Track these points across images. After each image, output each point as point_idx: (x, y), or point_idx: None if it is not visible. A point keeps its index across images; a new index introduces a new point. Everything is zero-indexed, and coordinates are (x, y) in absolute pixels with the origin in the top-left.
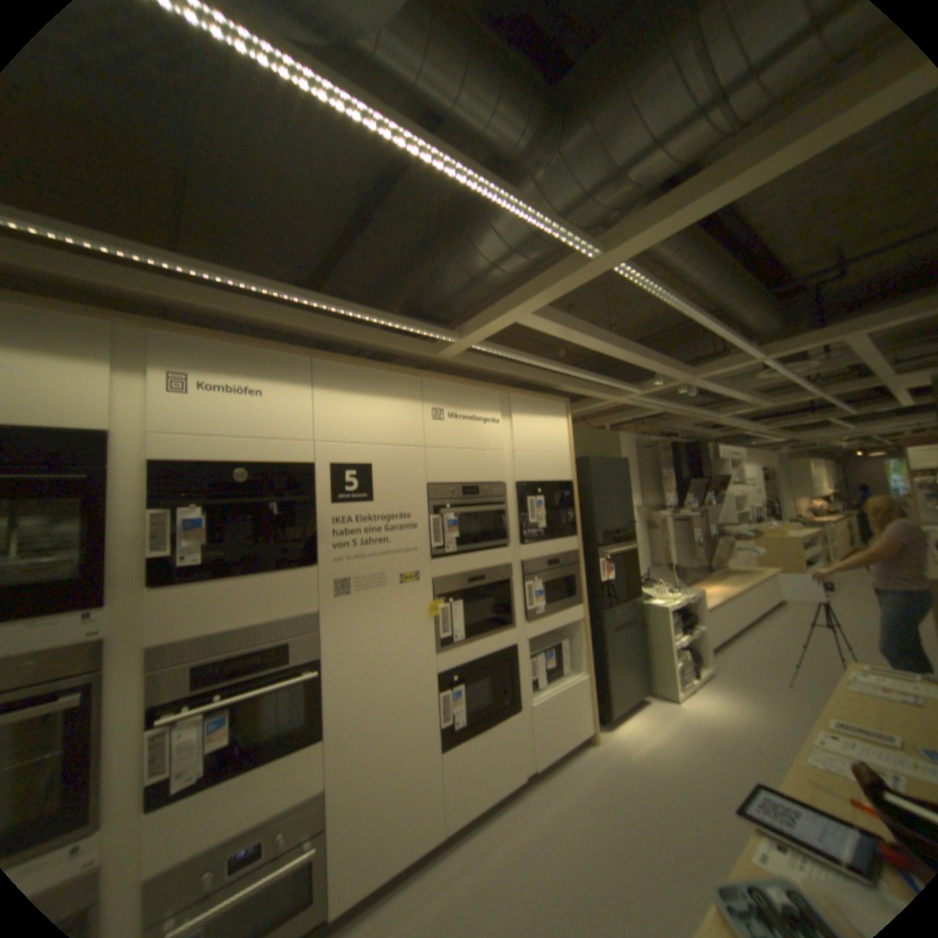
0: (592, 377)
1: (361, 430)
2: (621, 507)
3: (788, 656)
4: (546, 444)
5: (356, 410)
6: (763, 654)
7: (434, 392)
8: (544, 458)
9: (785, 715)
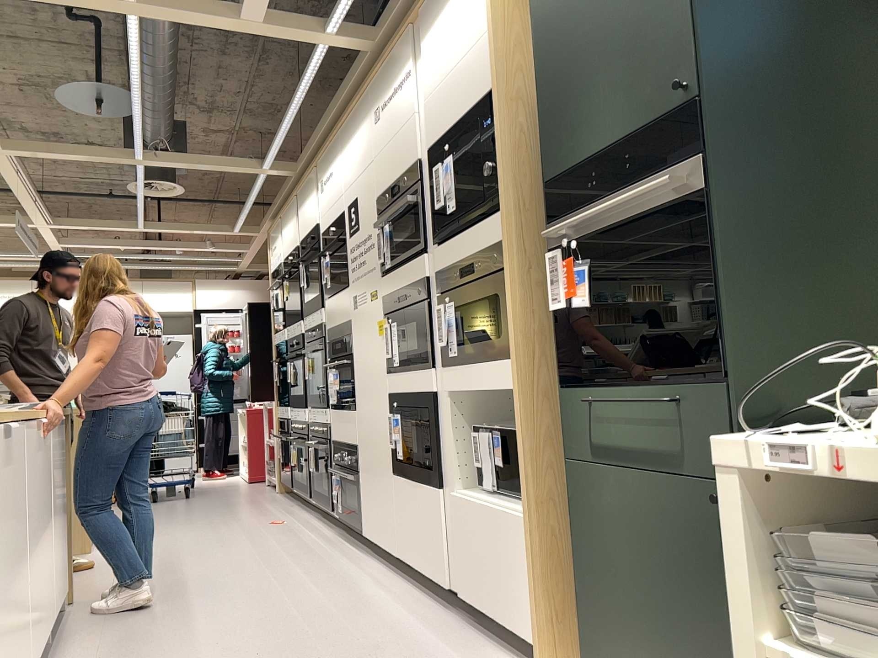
0: None
1: (353, 170)
2: (638, 58)
3: None
4: (458, 47)
5: (351, 154)
6: None
7: (375, 92)
8: (455, 77)
9: None
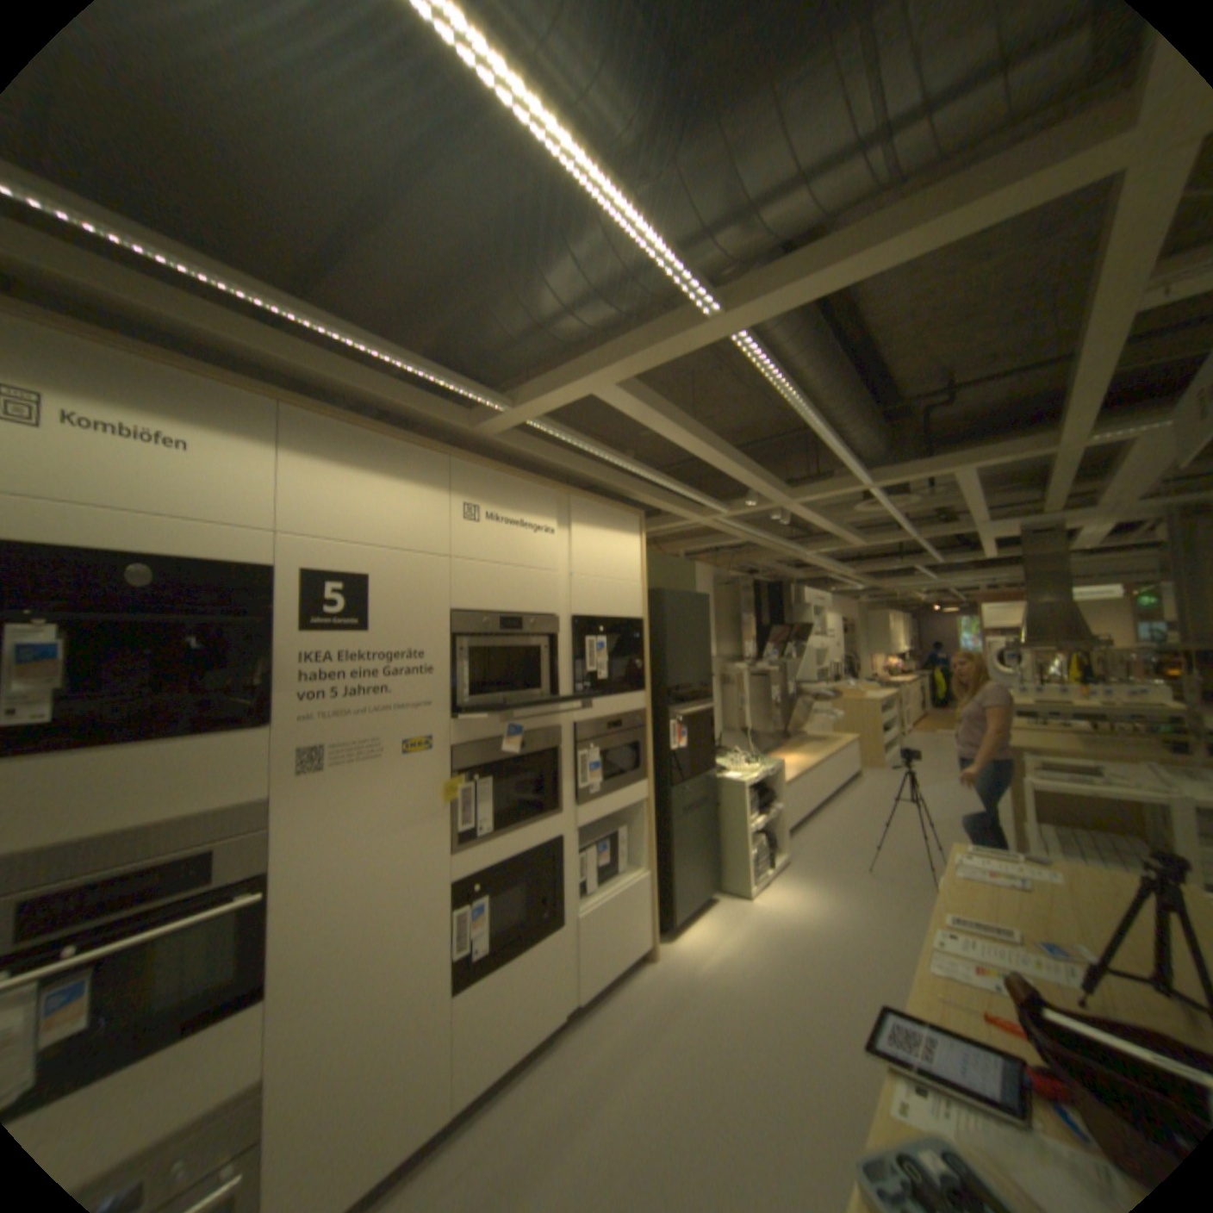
0: (676, 487)
1: (355, 524)
2: (697, 657)
3: (865, 836)
4: (613, 568)
5: (348, 492)
6: (839, 835)
7: (468, 481)
8: (609, 586)
9: (865, 906)
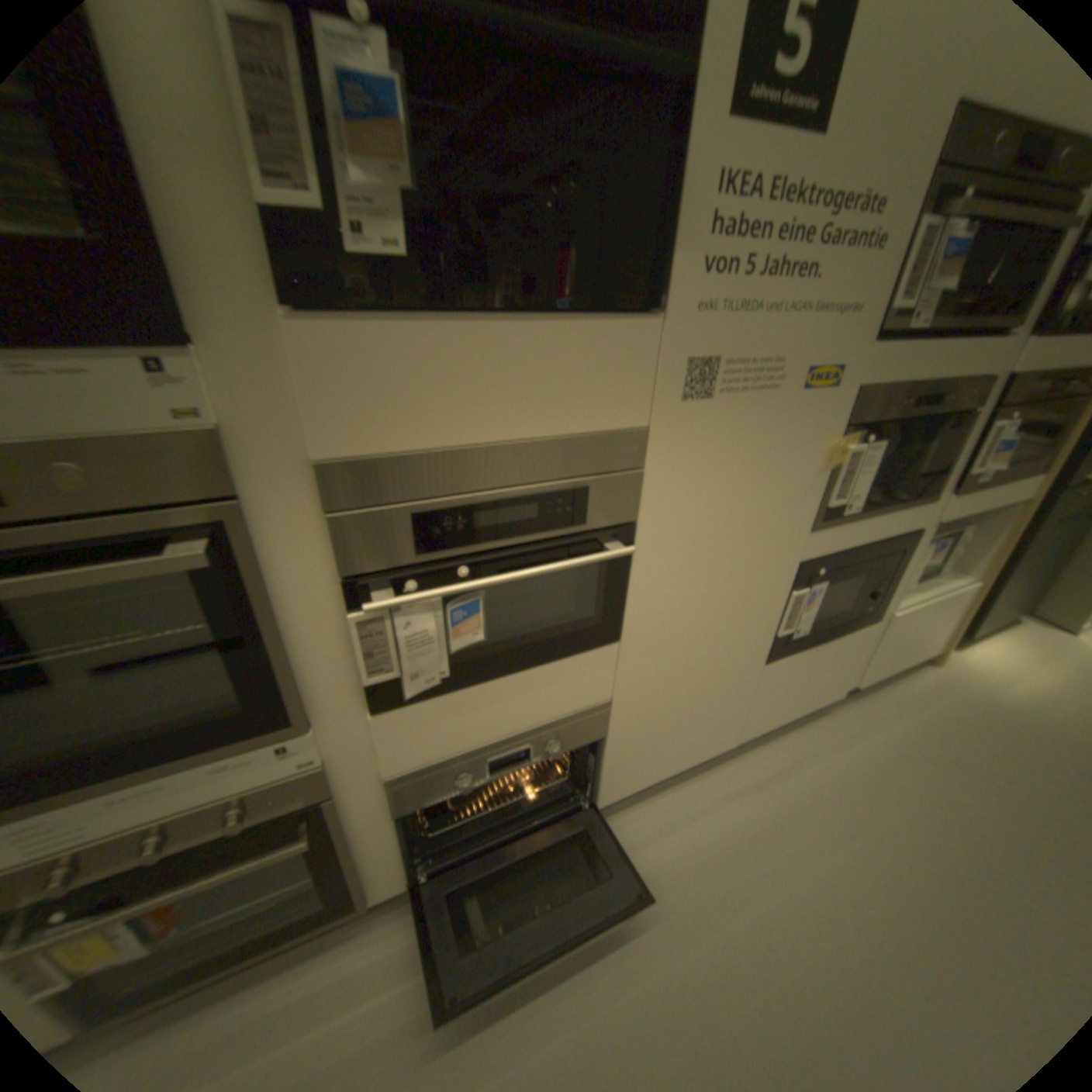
0: None
1: None
2: None
3: None
4: None
5: None
6: None
7: None
8: None
9: None
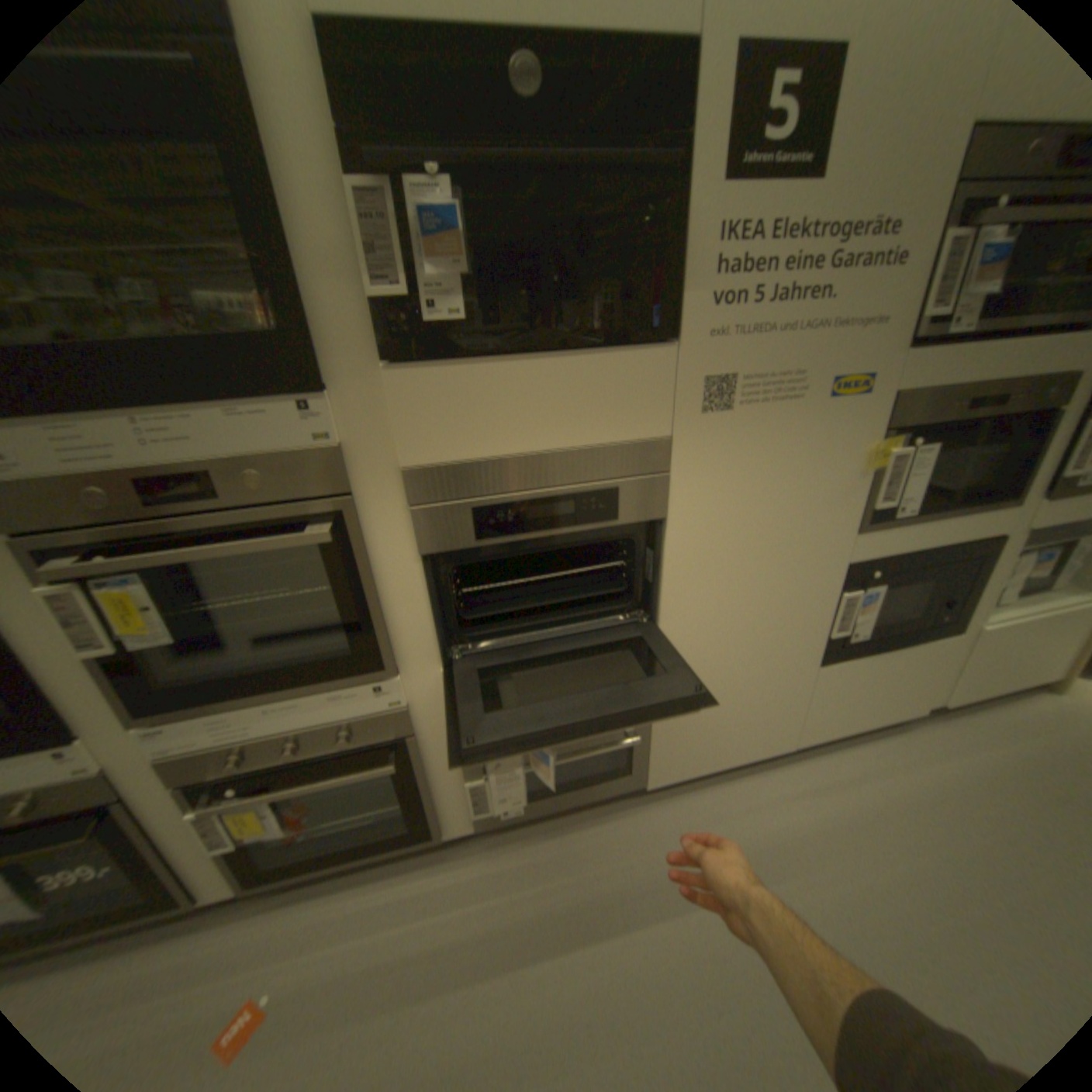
0: None
1: None
2: None
3: None
4: None
5: None
6: None
7: None
8: None
9: None
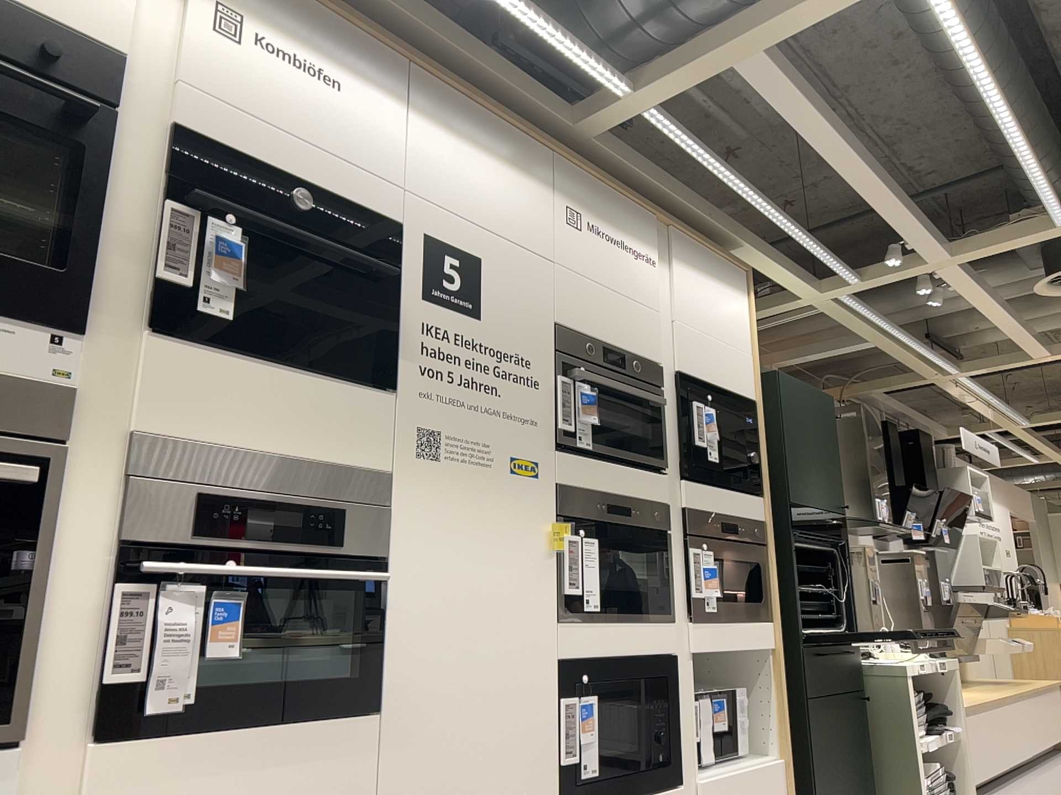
0: (794, 230)
1: (471, 199)
2: (824, 474)
3: None
4: (719, 325)
5: (465, 165)
6: None
7: (570, 182)
8: (717, 346)
9: None
